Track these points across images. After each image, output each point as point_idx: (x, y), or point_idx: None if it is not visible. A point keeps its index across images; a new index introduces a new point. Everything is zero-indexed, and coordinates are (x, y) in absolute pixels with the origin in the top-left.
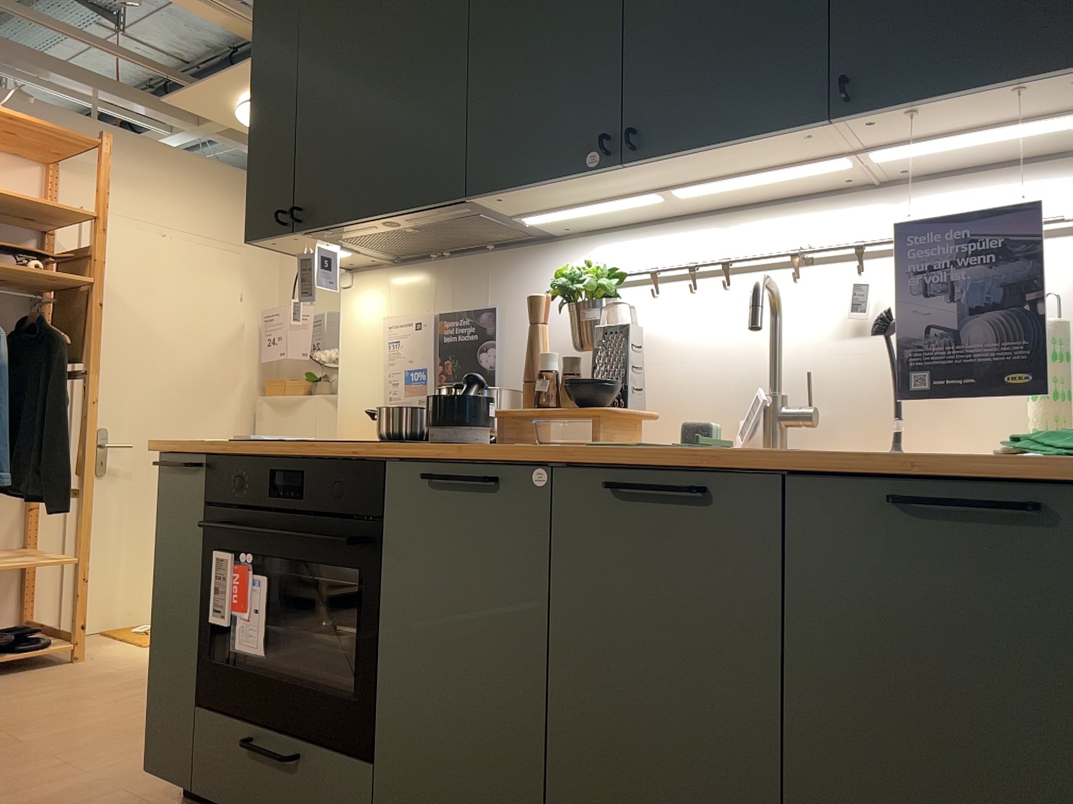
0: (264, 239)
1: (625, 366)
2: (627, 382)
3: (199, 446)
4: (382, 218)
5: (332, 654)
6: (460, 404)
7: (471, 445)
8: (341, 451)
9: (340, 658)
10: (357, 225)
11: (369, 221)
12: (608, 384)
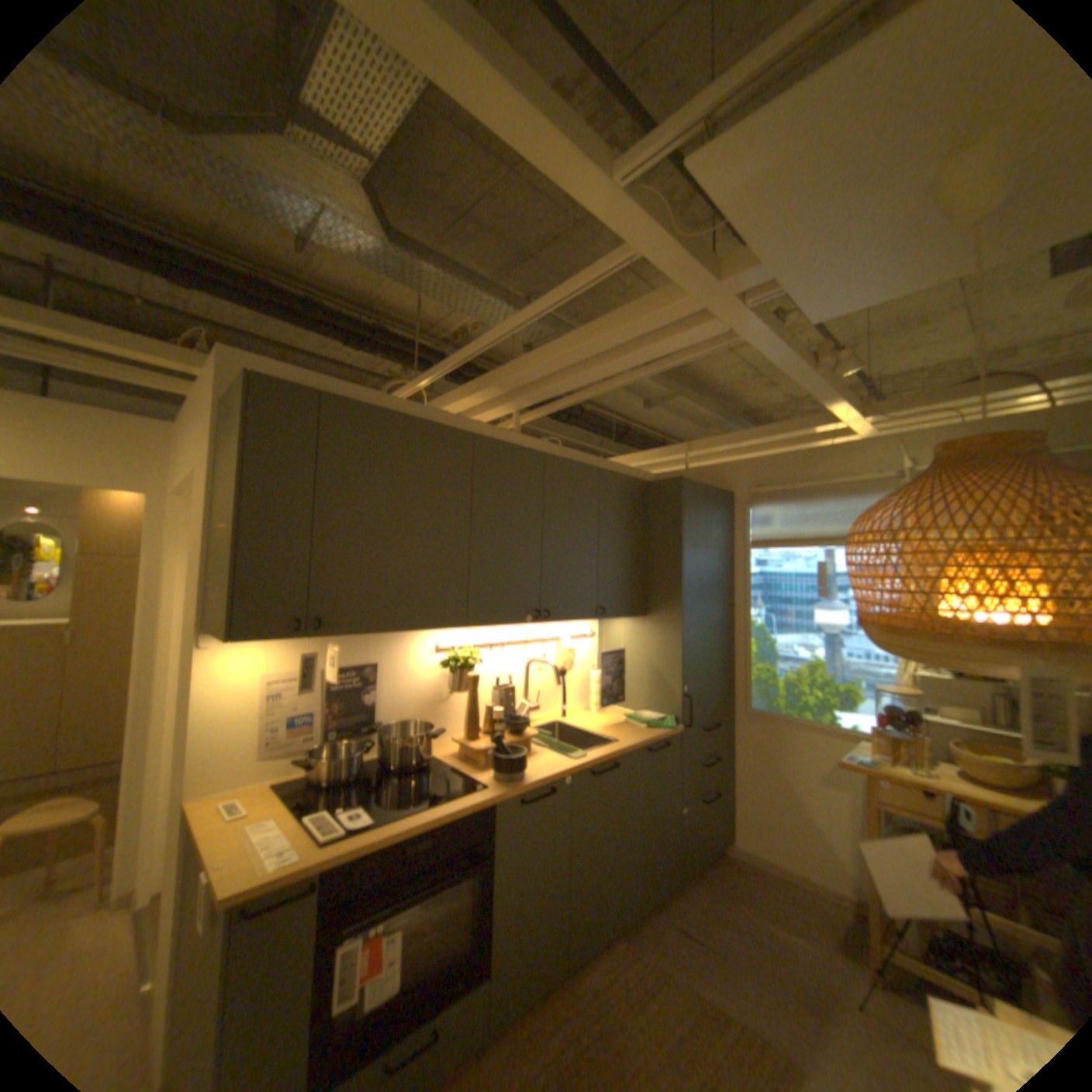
0: (252, 639)
1: (508, 706)
2: (508, 713)
3: (320, 868)
4: (396, 632)
5: (437, 945)
6: (522, 757)
7: (525, 776)
8: (462, 810)
9: (438, 946)
10: (370, 634)
11: (382, 633)
12: (521, 720)
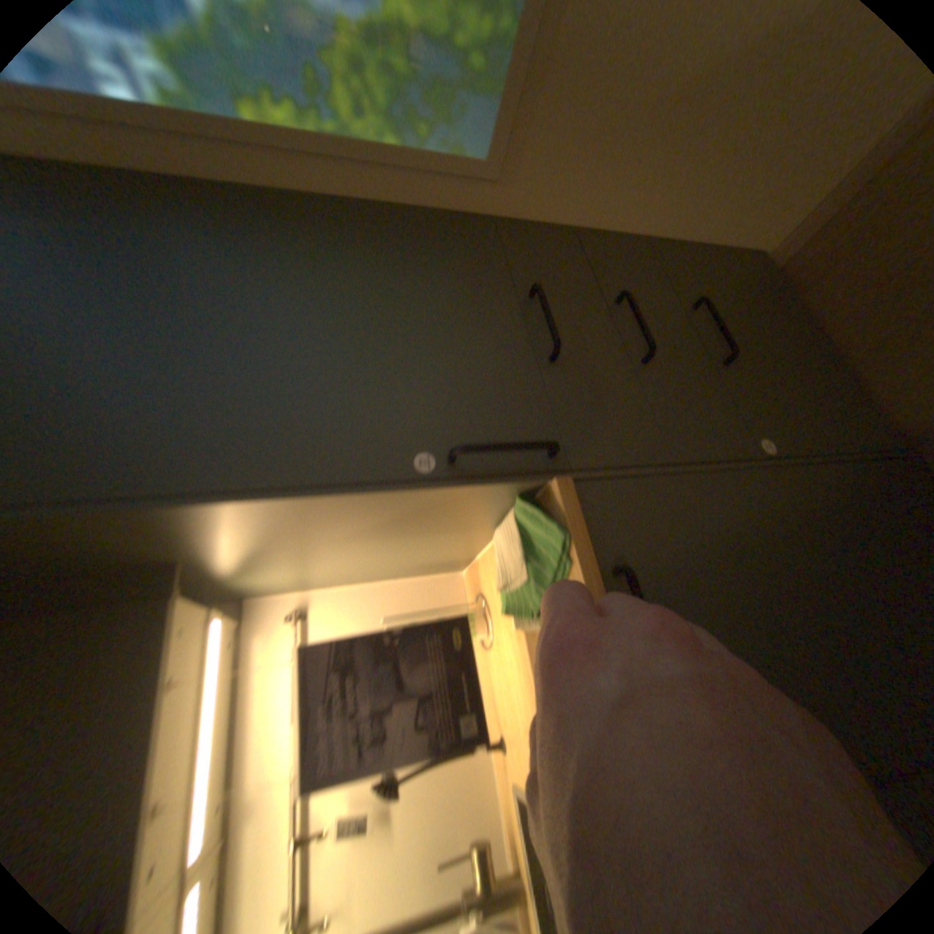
0: None
1: None
2: None
3: None
4: None
5: None
6: None
7: None
8: None
9: None
10: None
11: None
12: None
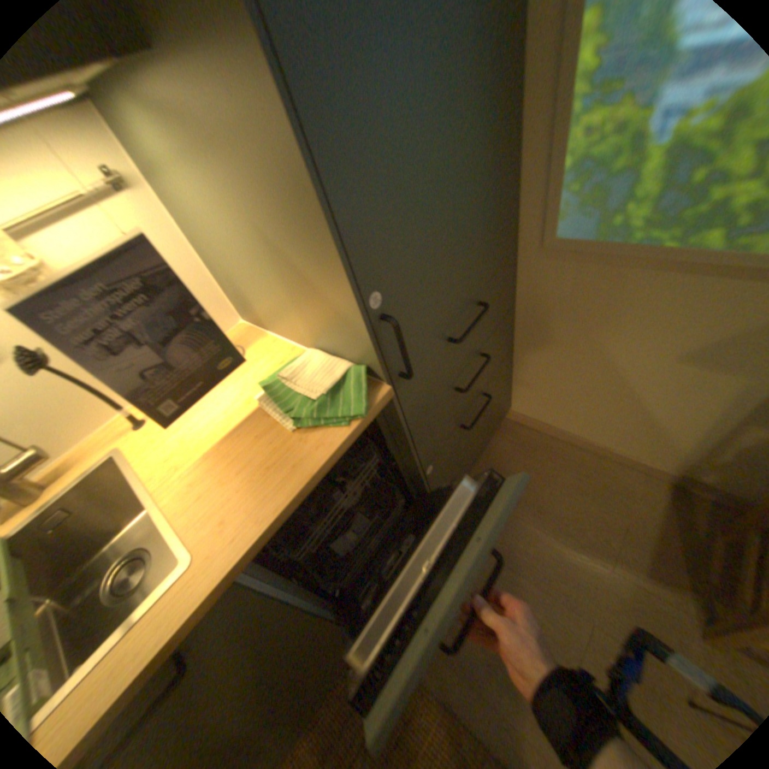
0: None
1: None
2: None
3: None
4: None
5: None
6: None
7: None
8: None
9: None
10: None
11: None
12: None
